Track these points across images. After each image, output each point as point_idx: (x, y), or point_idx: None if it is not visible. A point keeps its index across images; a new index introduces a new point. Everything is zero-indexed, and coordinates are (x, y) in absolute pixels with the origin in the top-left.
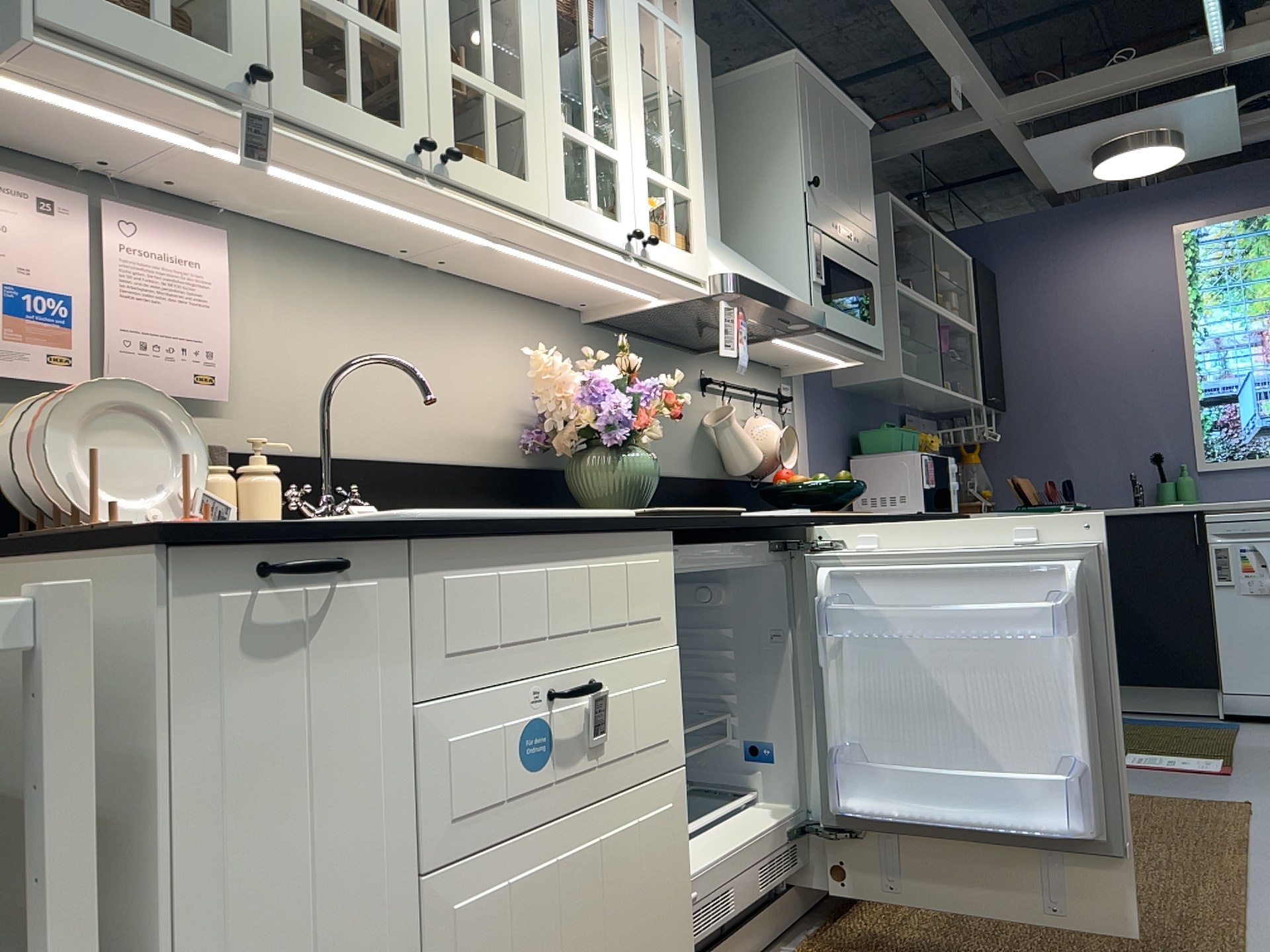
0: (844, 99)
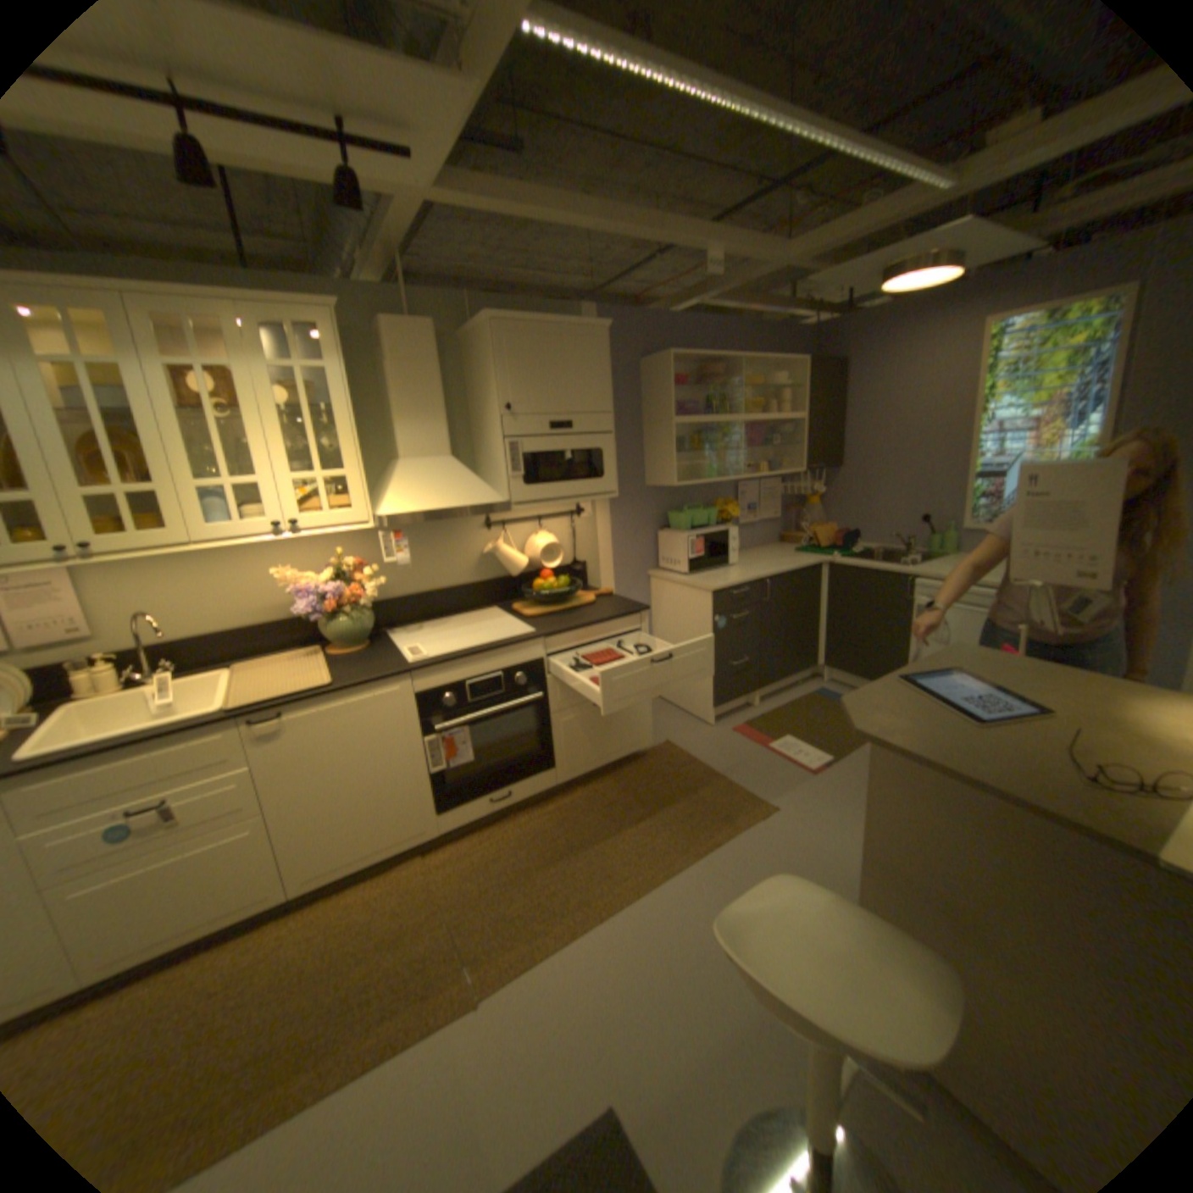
0: (561, 319)
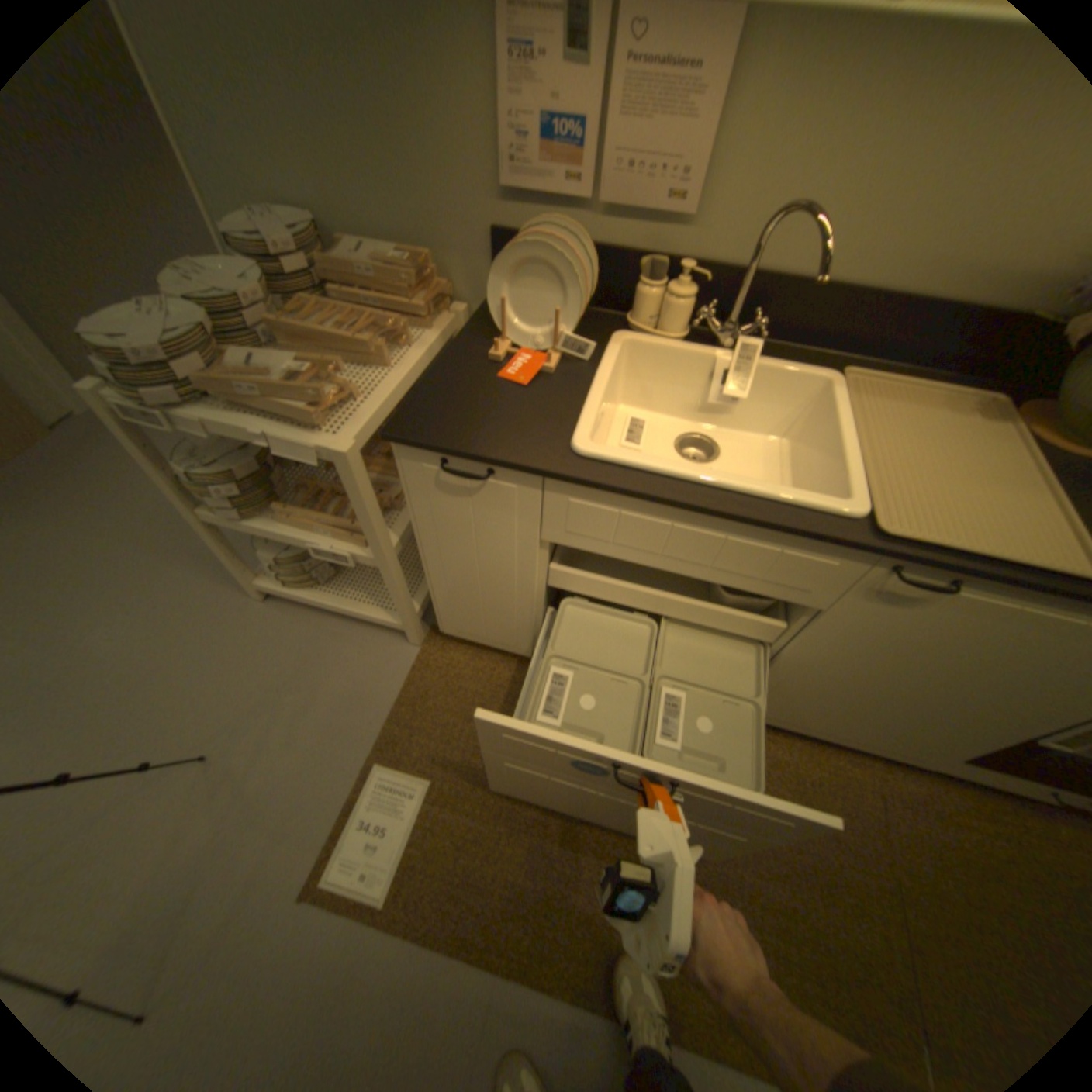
0: None
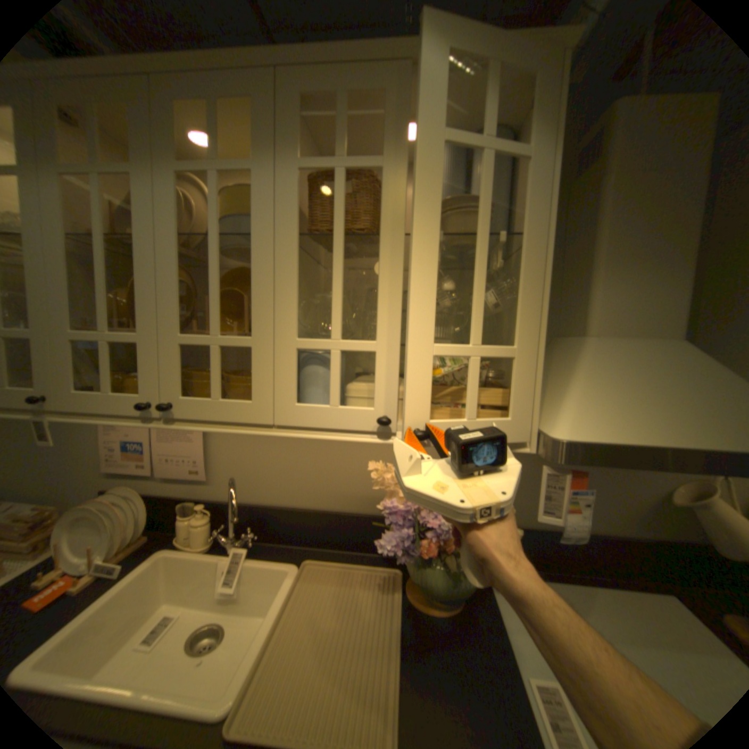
0: None
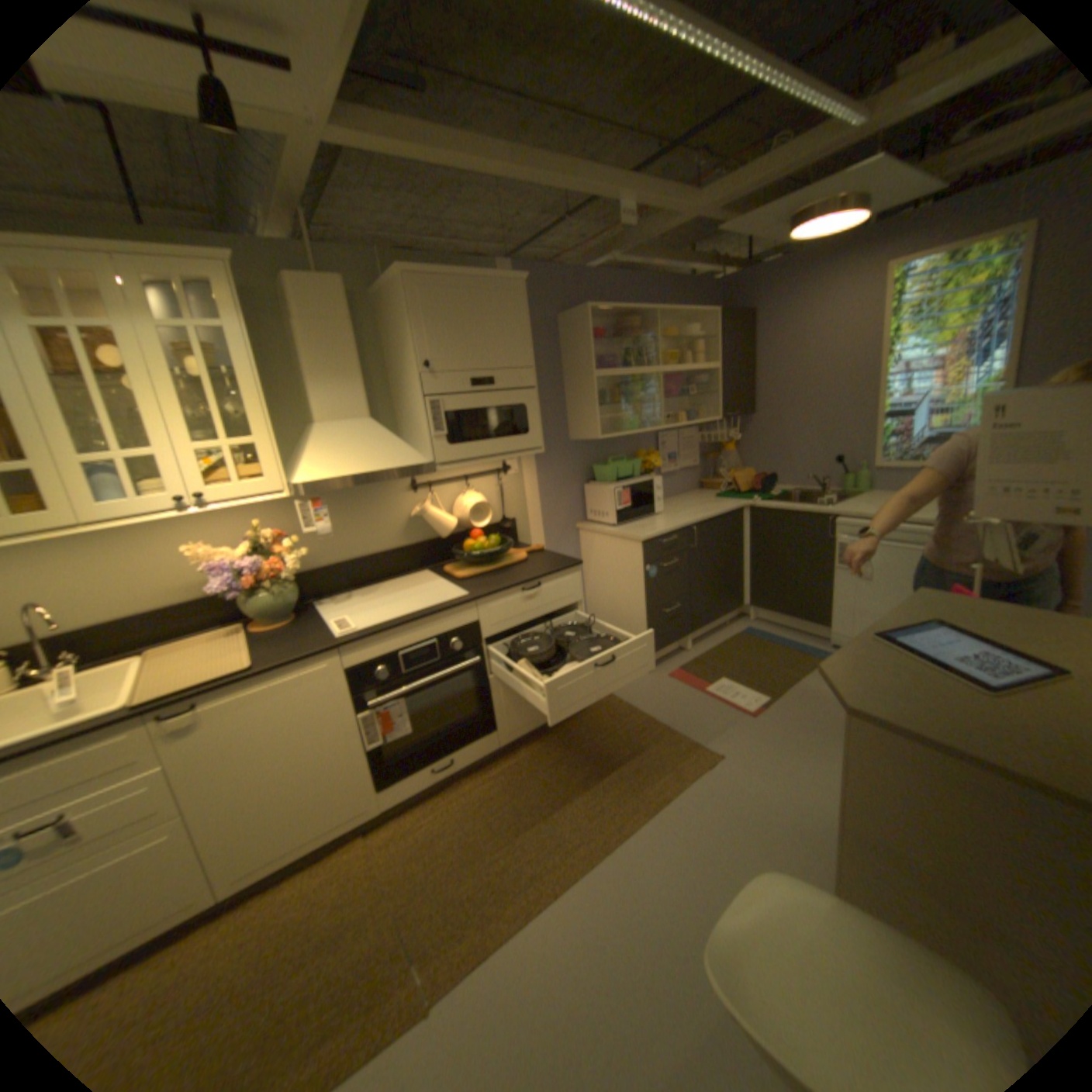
0: (475, 273)
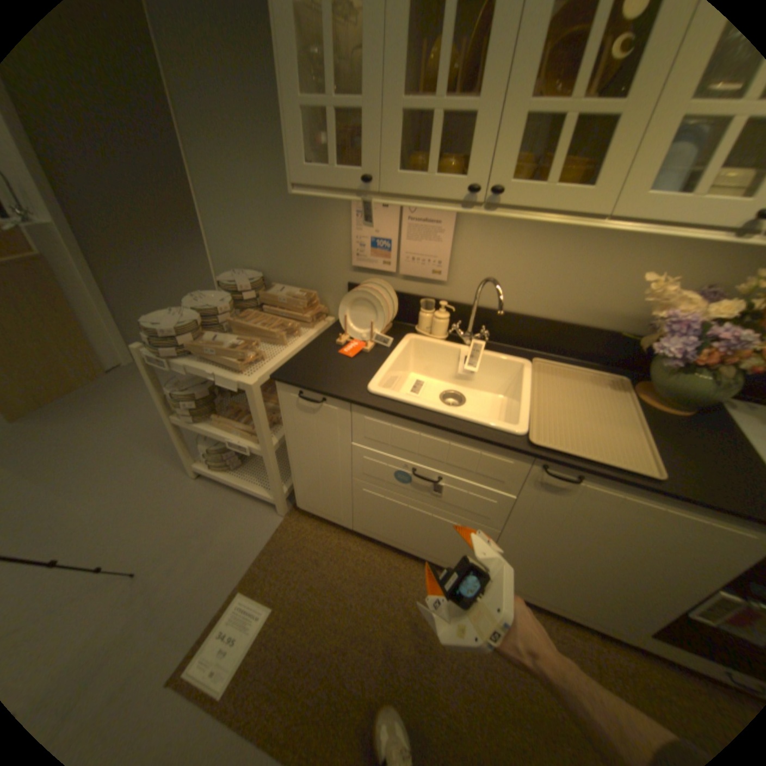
0: None
